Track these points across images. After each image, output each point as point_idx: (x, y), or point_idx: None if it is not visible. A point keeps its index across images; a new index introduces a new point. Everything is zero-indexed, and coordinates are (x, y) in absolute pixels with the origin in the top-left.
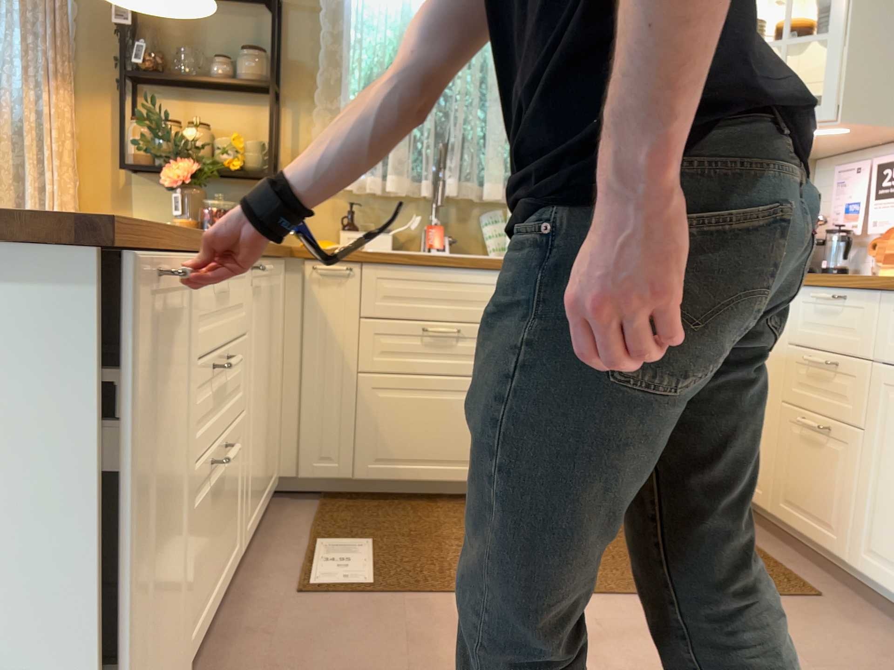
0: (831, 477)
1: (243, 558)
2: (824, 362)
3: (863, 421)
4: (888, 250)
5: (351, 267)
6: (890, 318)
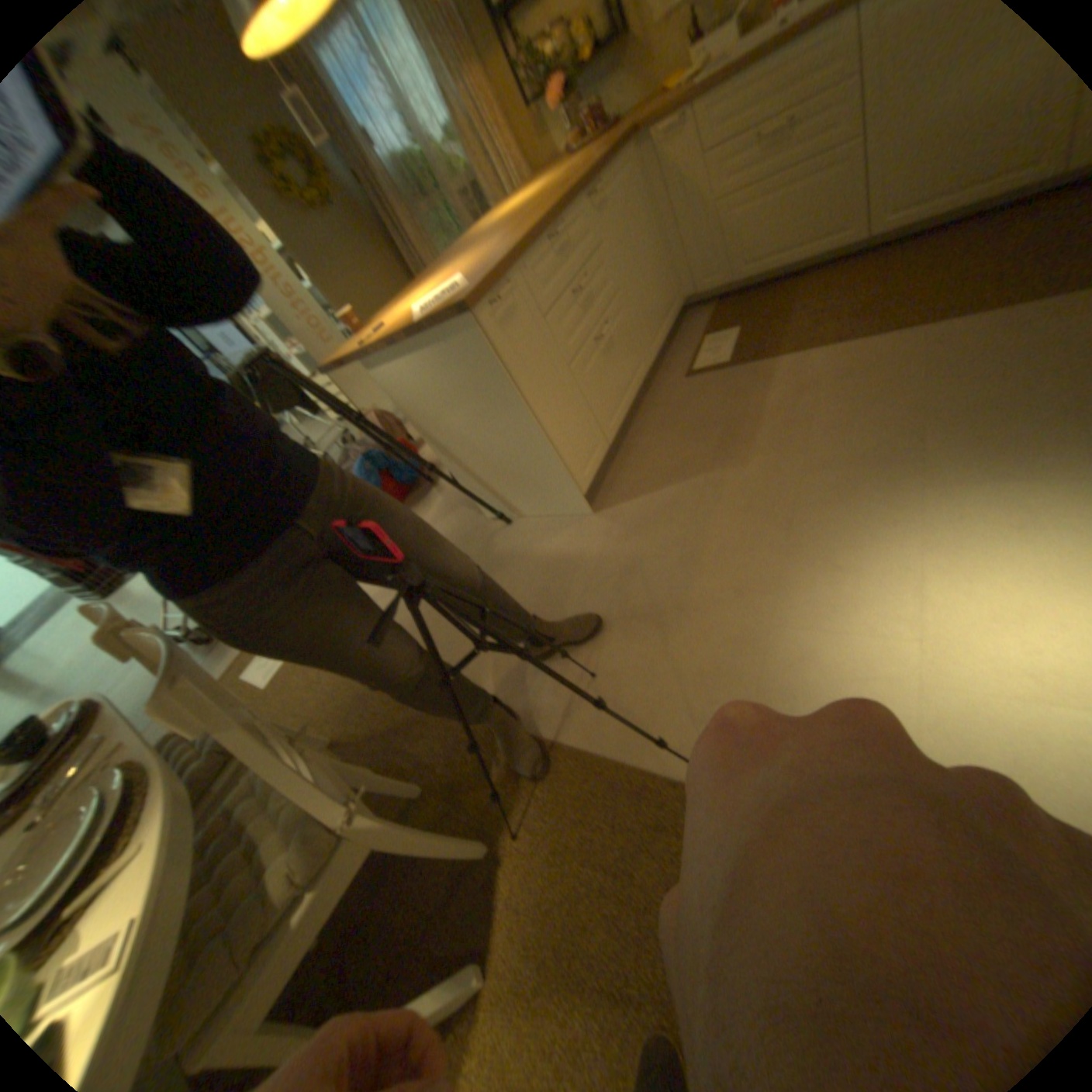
0: None
1: (663, 357)
2: None
3: None
4: None
5: (684, 107)
6: None
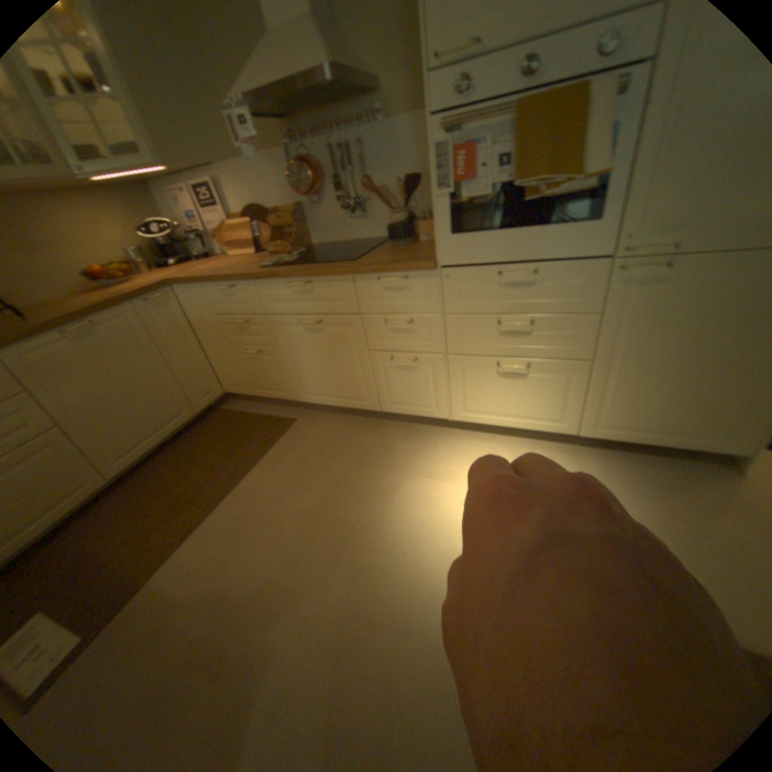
0: (270, 370)
1: None
2: (240, 321)
3: (272, 342)
4: (221, 239)
5: None
6: (261, 292)
